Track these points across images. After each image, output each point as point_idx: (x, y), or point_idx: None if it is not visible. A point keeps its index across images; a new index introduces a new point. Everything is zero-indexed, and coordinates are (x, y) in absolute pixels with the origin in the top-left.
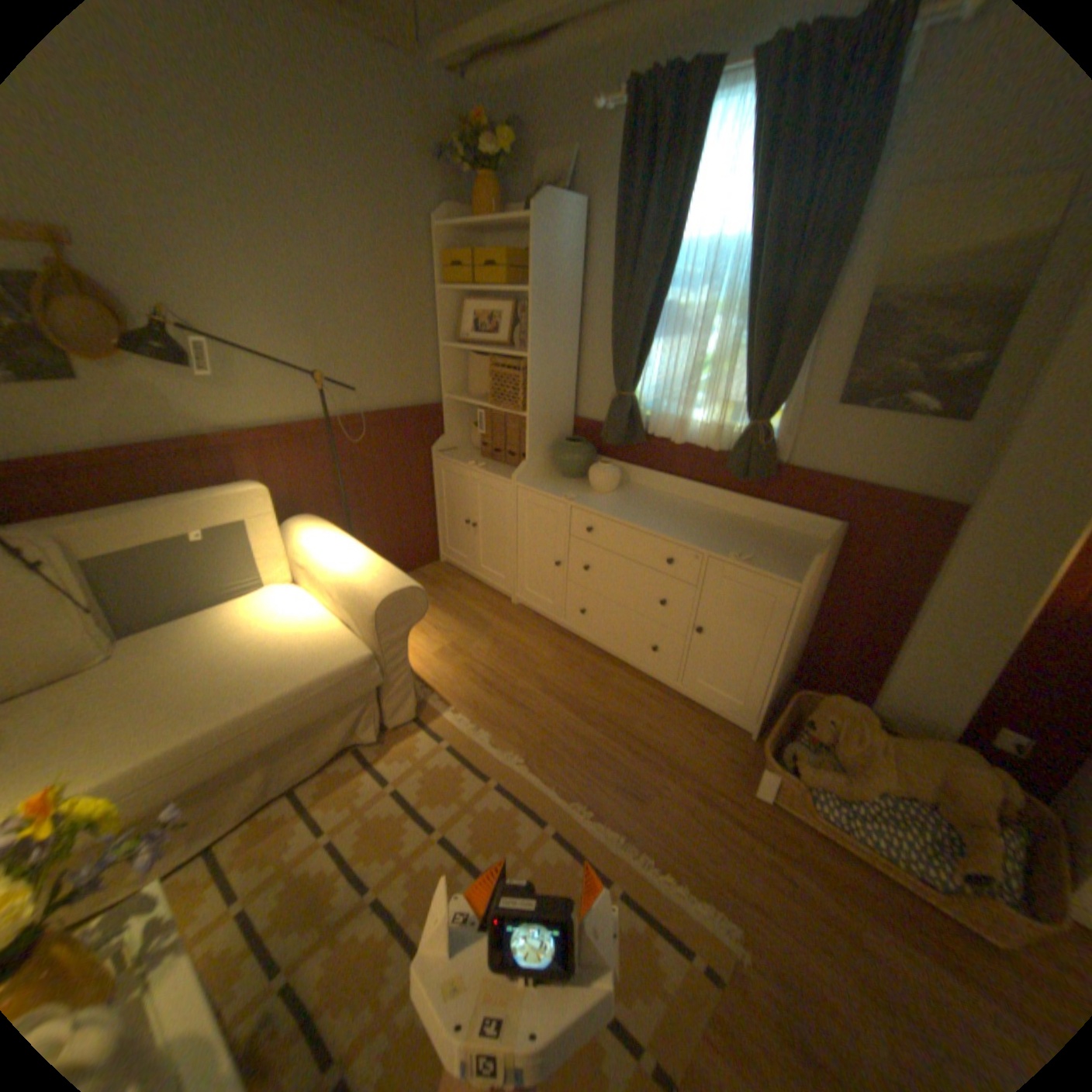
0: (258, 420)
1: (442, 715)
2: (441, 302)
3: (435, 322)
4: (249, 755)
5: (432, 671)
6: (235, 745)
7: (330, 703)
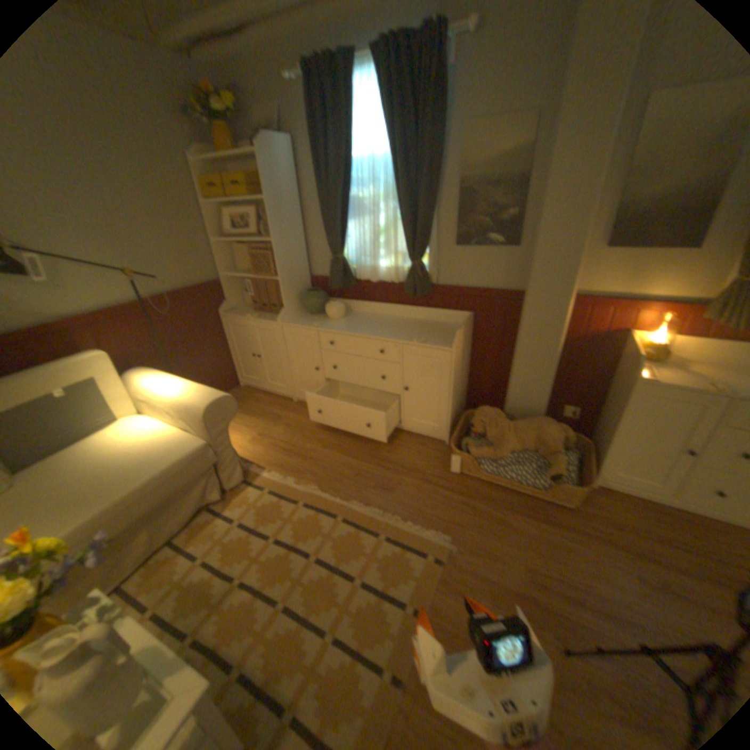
0: (85, 307)
1: (260, 474)
2: (204, 210)
3: (202, 224)
4: (134, 520)
5: (248, 451)
6: (123, 514)
7: (183, 477)
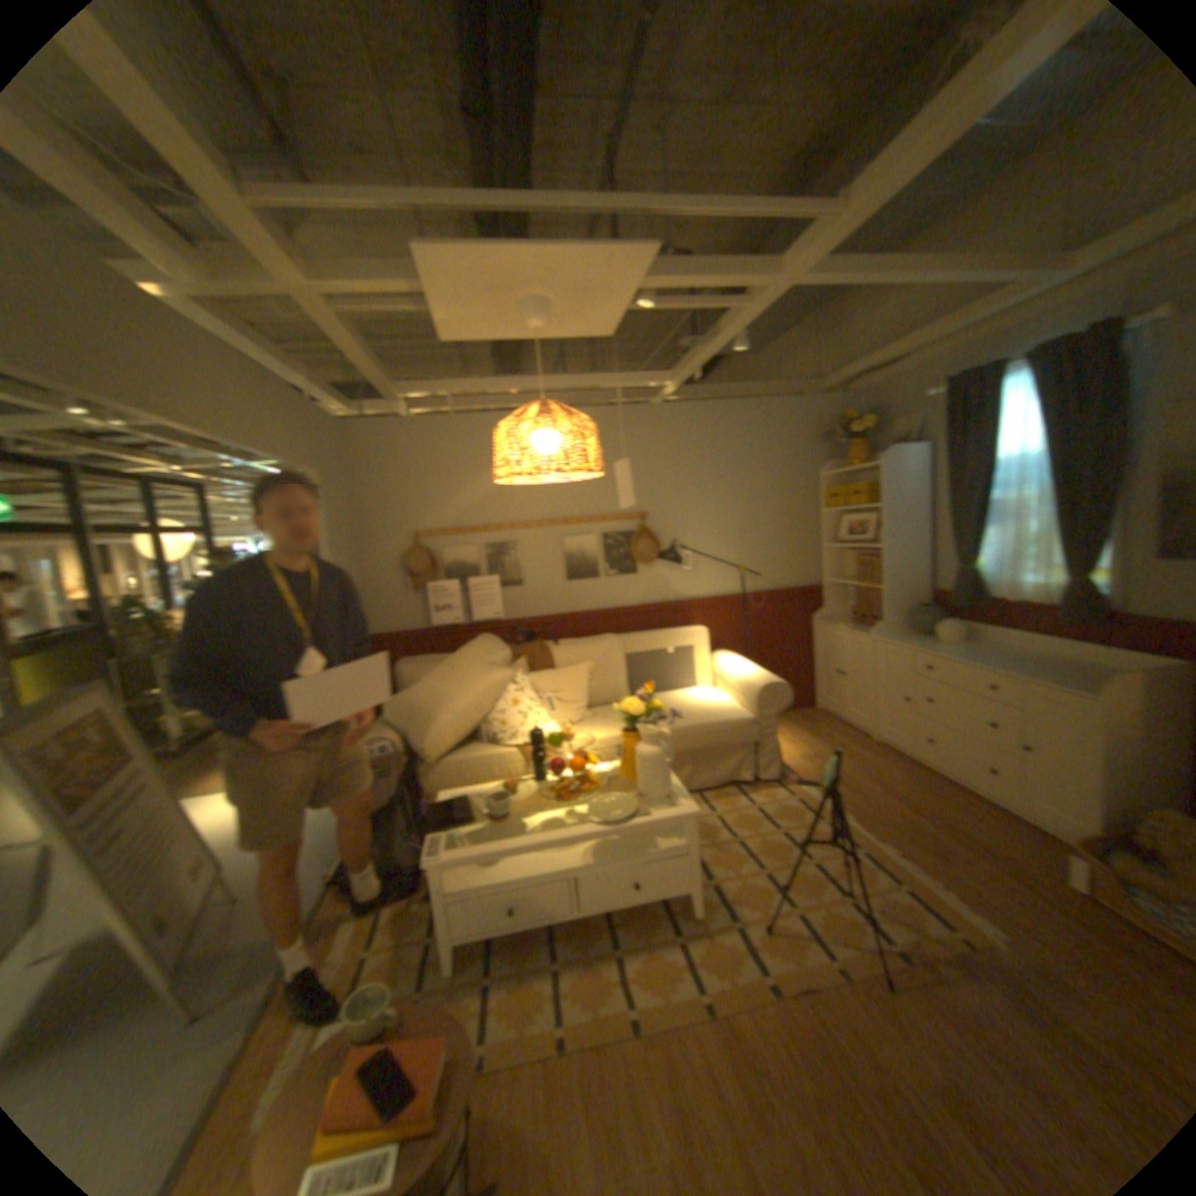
0: (705, 595)
1: (798, 786)
2: (823, 520)
3: (819, 533)
4: (687, 753)
5: (796, 765)
6: (682, 742)
7: (728, 740)
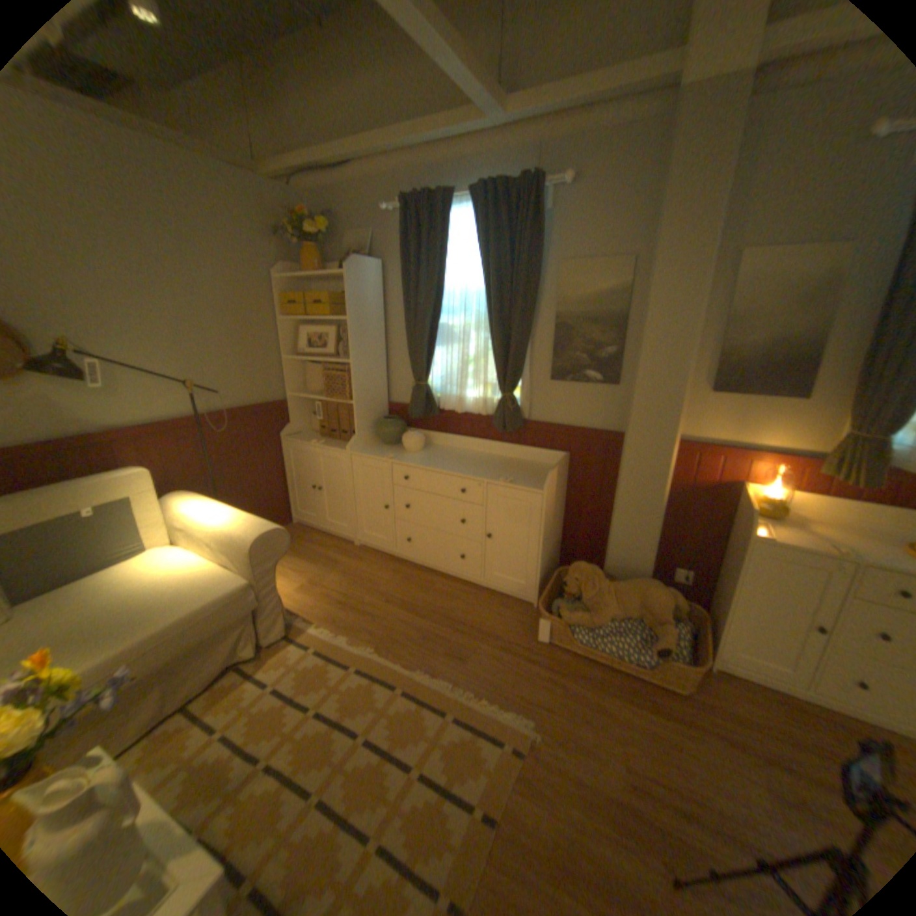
0: (136, 420)
1: (306, 631)
2: (281, 328)
3: (277, 342)
4: (151, 672)
5: (295, 602)
6: (140, 662)
7: (217, 624)
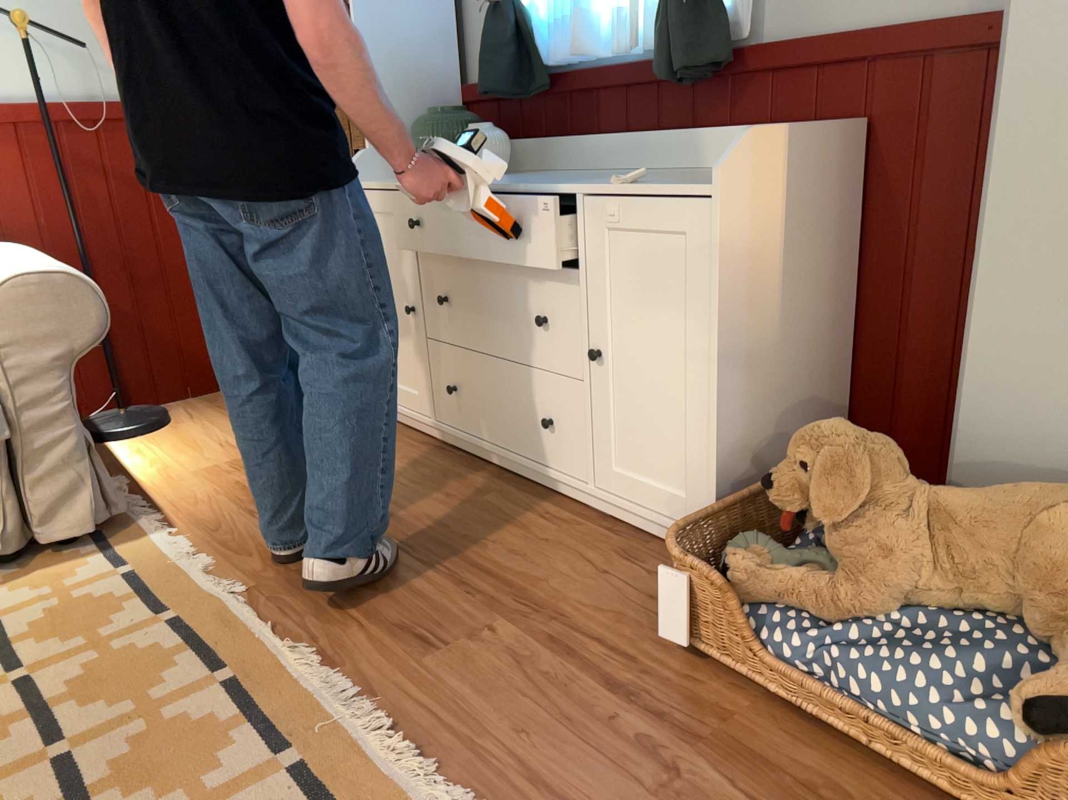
0: None
1: (148, 537)
2: None
3: None
4: None
5: (177, 491)
6: None
7: None
